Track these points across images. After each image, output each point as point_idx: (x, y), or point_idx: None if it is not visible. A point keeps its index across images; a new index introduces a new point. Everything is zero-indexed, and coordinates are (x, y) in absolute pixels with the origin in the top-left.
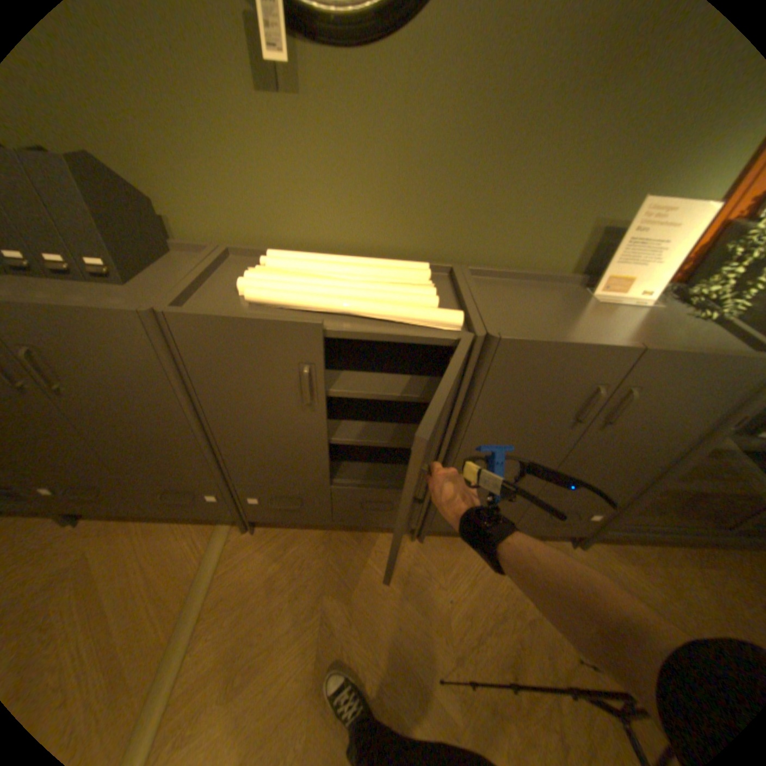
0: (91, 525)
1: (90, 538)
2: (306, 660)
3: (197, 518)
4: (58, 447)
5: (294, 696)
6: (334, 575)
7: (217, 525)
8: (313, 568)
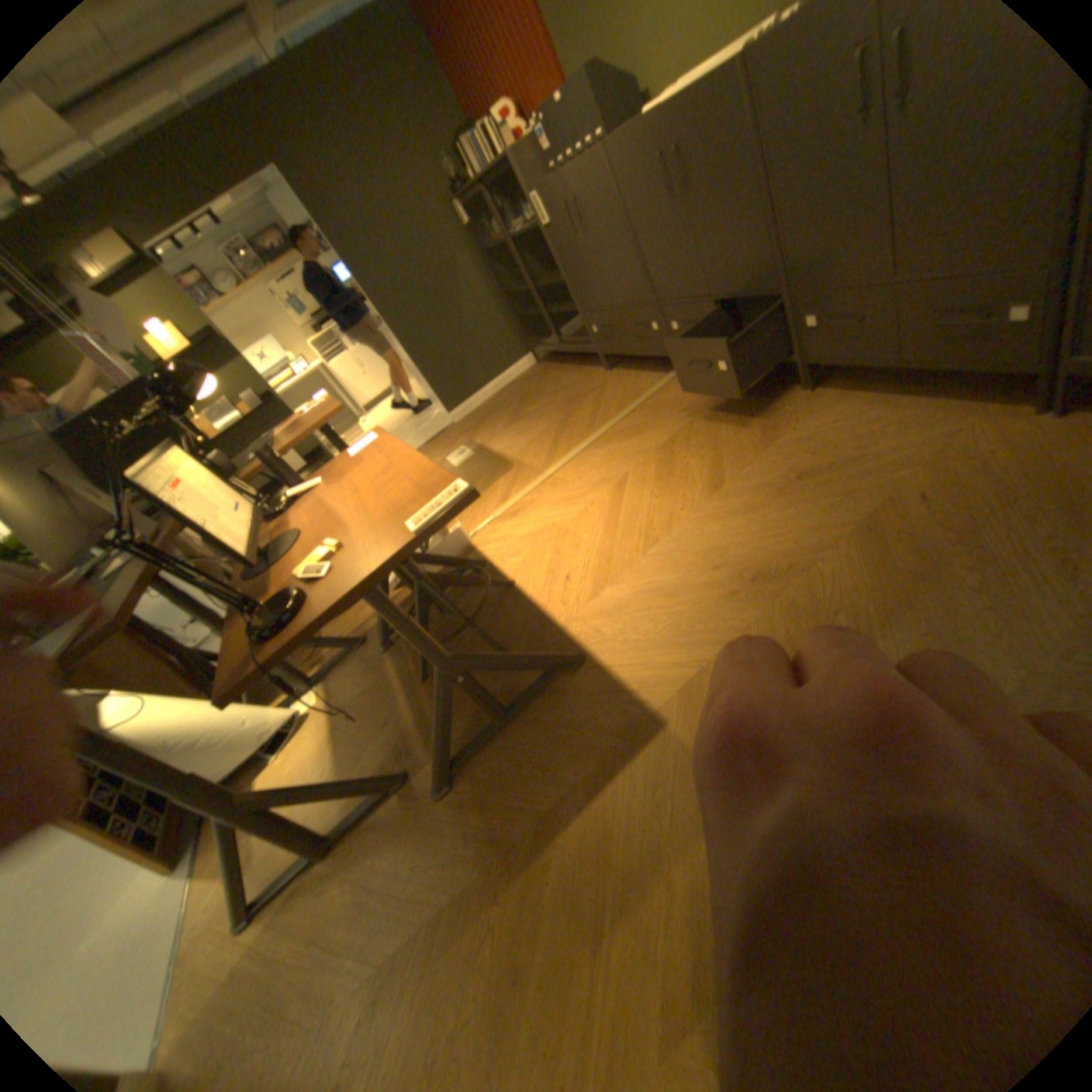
0: (616, 370)
1: (613, 375)
2: (667, 435)
3: (655, 355)
4: (592, 281)
5: (649, 446)
6: (719, 403)
7: (671, 372)
8: (708, 398)
